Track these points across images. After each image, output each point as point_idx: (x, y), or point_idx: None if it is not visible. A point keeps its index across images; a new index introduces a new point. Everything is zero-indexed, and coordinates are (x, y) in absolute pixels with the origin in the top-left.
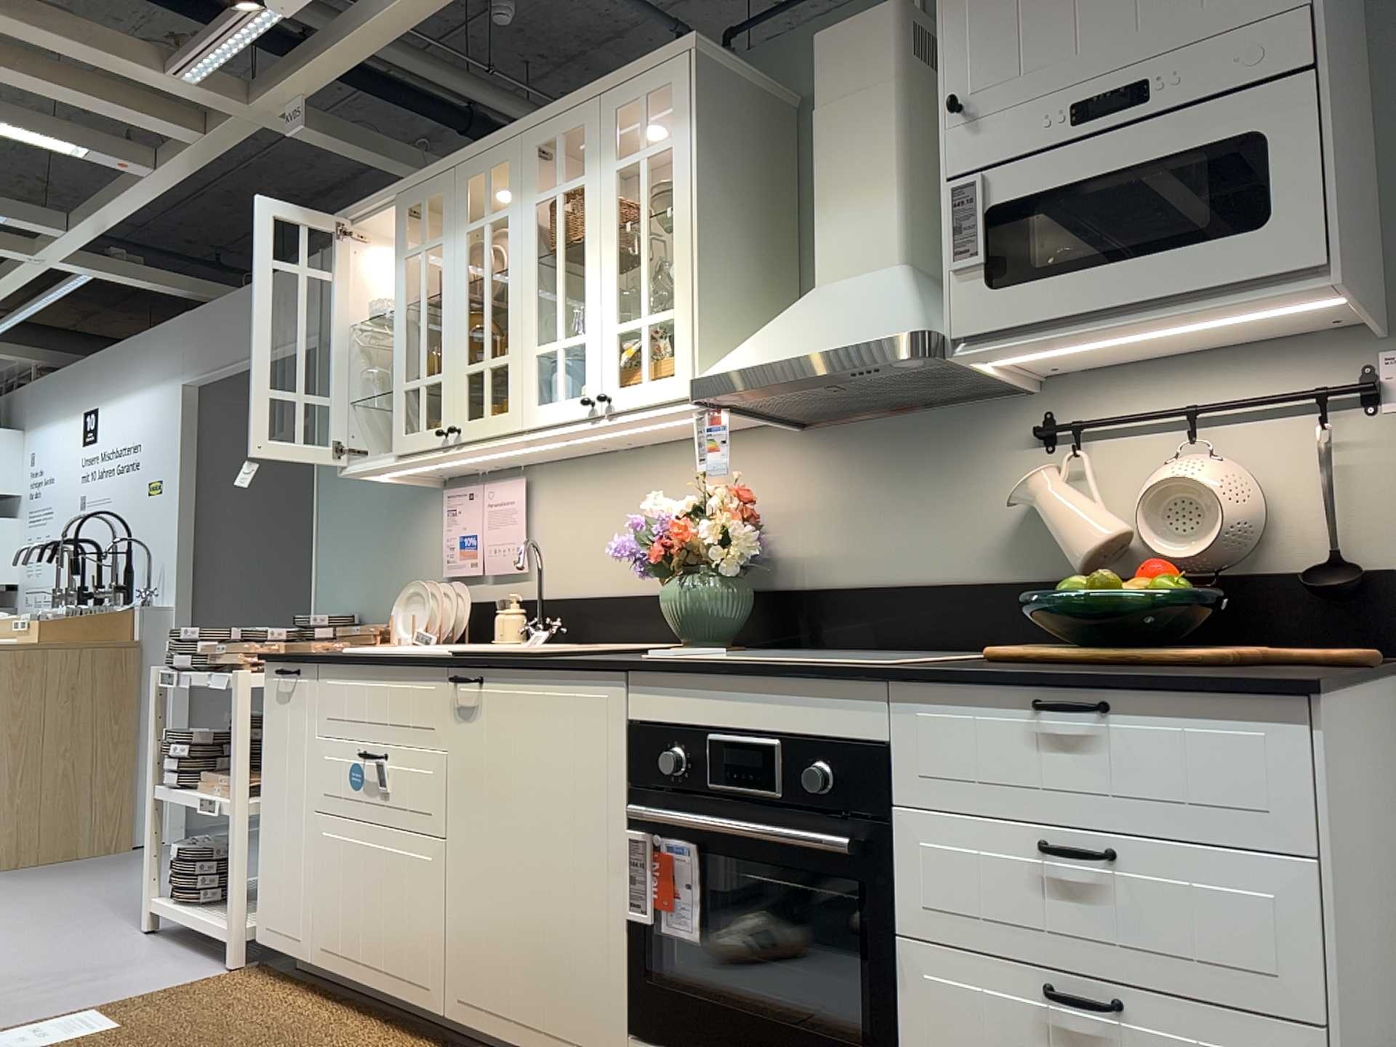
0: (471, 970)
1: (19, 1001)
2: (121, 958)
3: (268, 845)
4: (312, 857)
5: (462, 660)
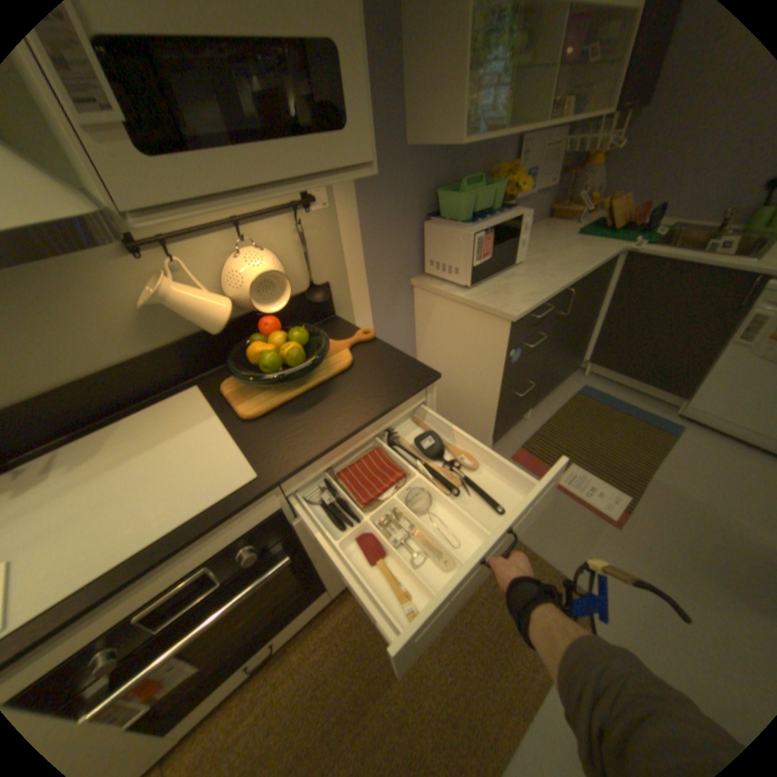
0: None
1: None
2: None
3: None
4: None
5: None
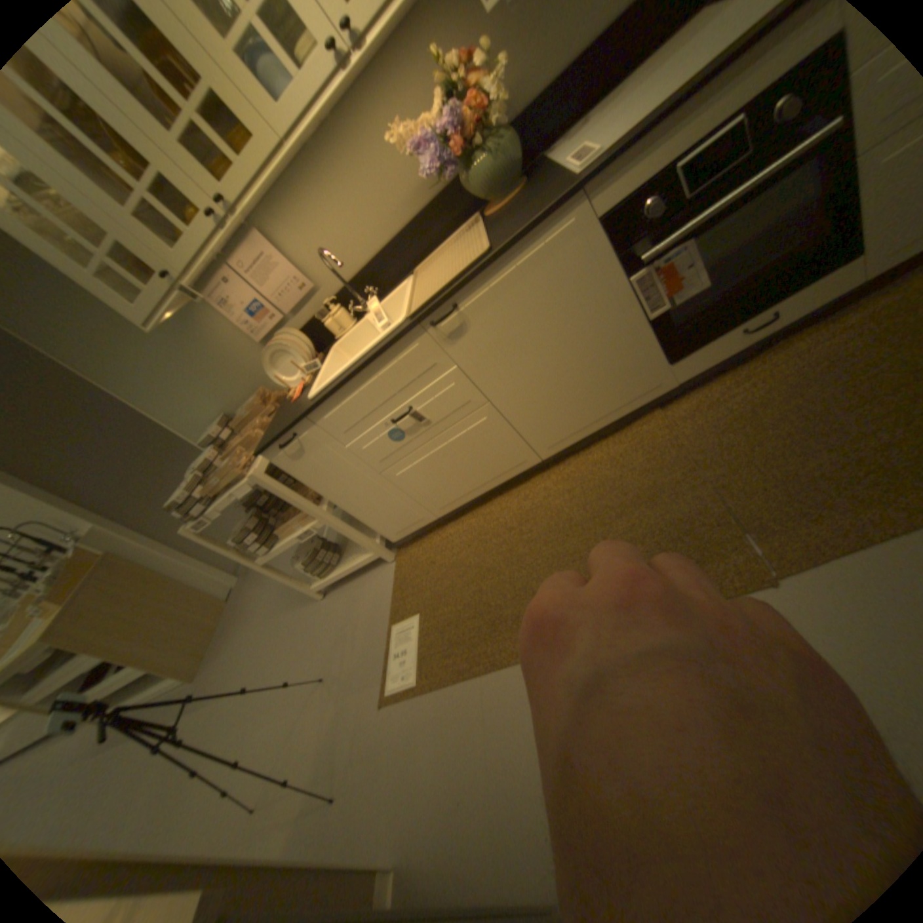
0: (550, 431)
1: (354, 662)
2: (343, 611)
3: (363, 511)
4: (400, 488)
5: (432, 306)
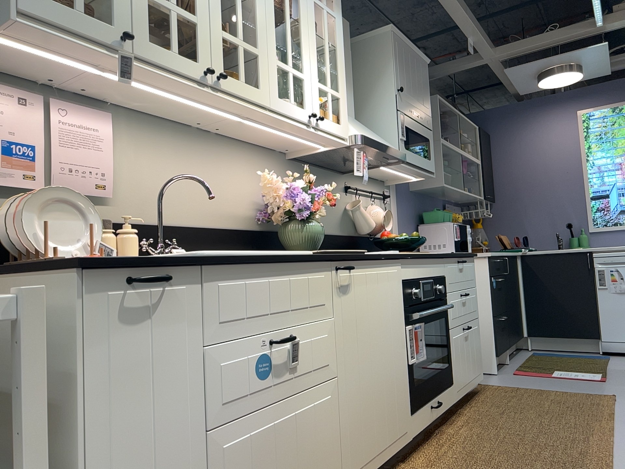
0: (357, 448)
1: None
2: None
3: None
4: None
5: (343, 256)
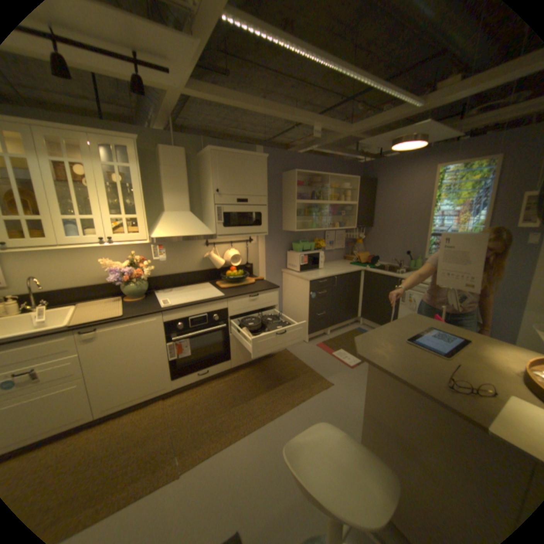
0: (106, 401)
1: None
2: None
3: None
4: None
5: (84, 326)
